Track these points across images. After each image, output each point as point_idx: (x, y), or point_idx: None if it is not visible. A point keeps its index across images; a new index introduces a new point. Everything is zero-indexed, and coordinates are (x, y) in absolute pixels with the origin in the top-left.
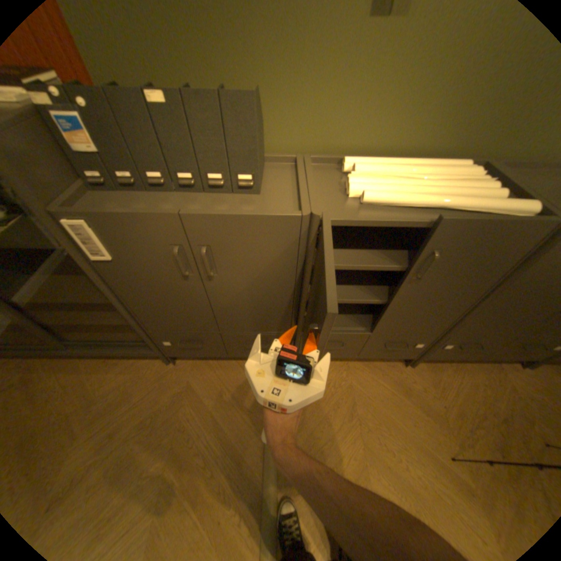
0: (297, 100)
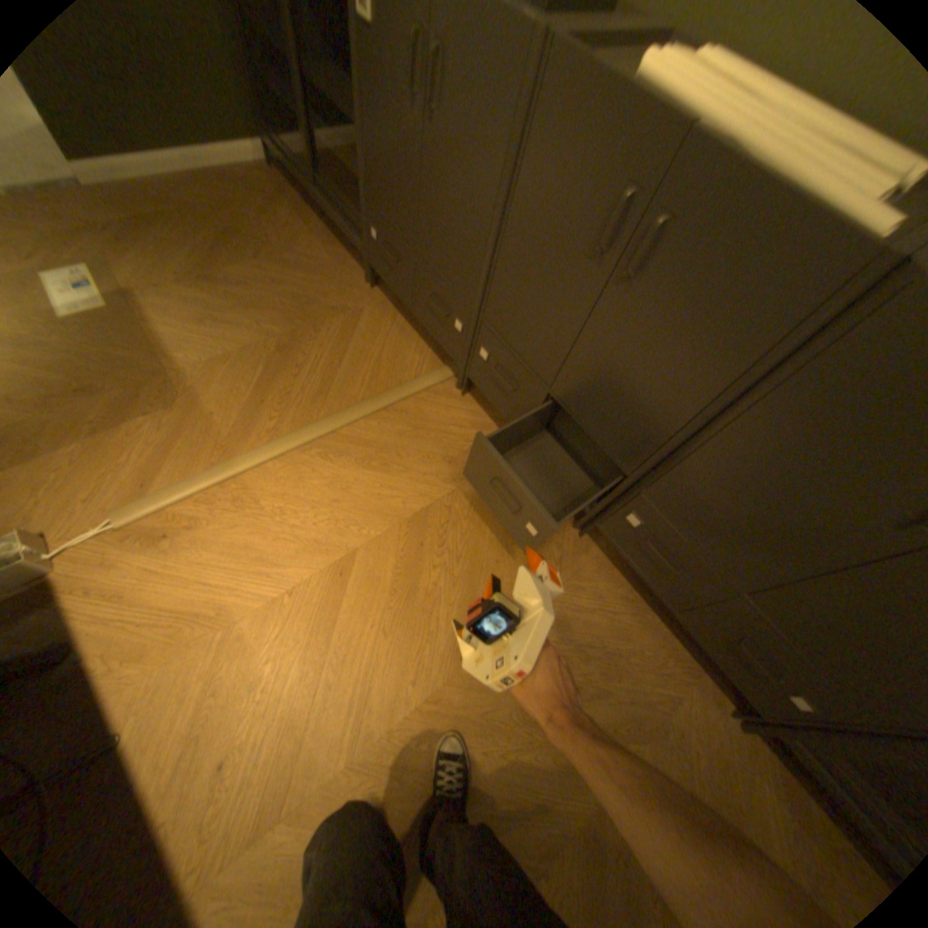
0: None
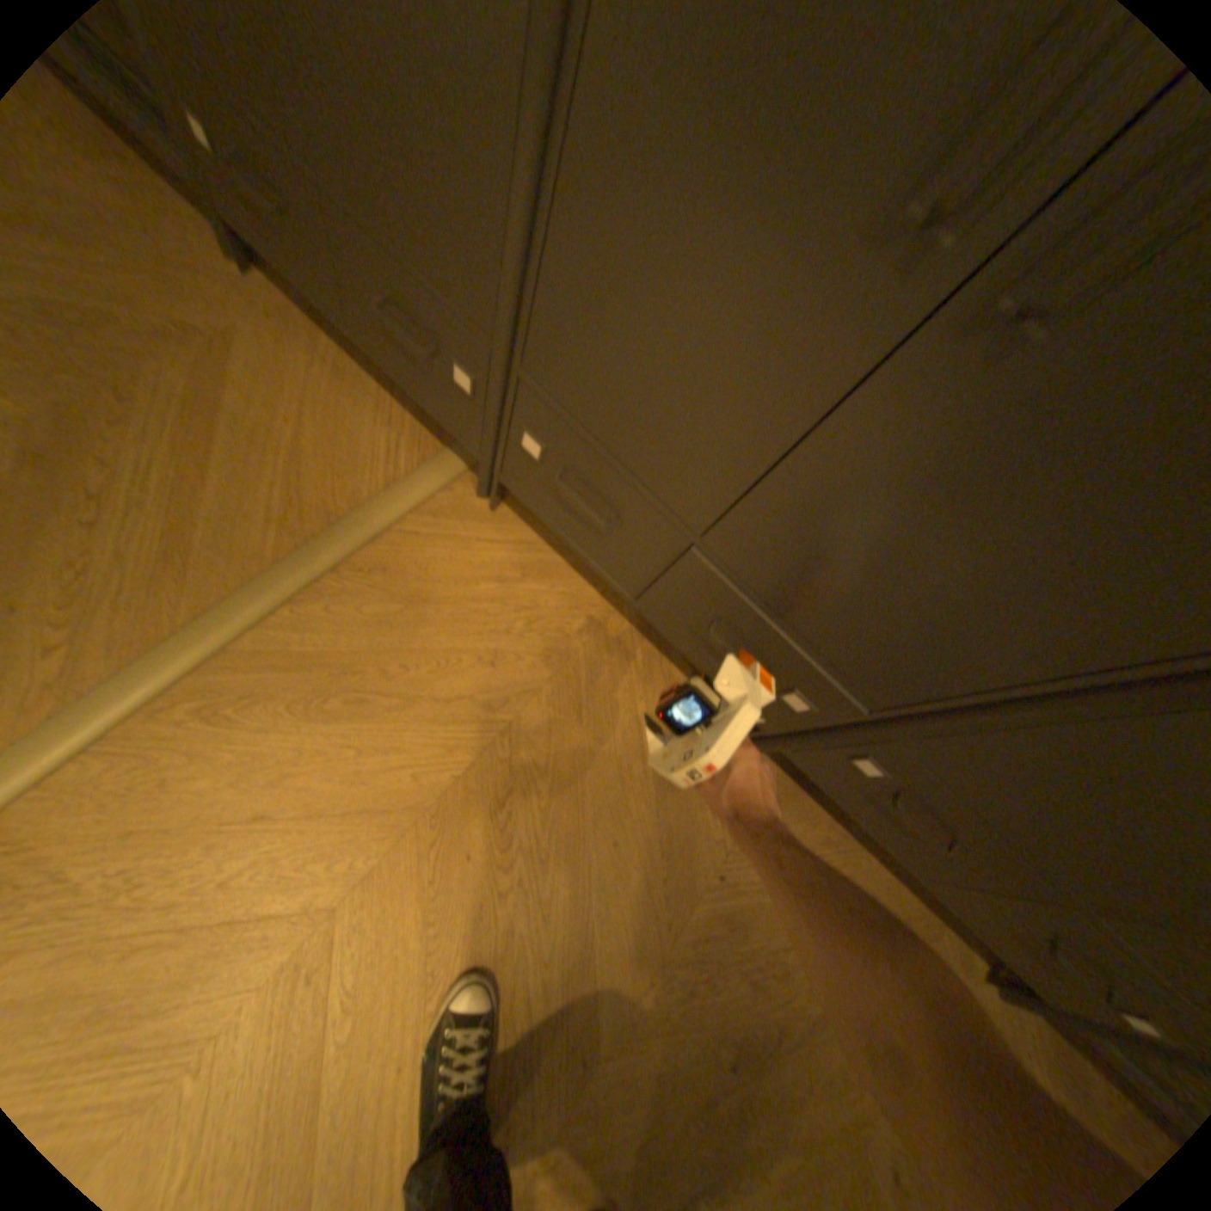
0: None
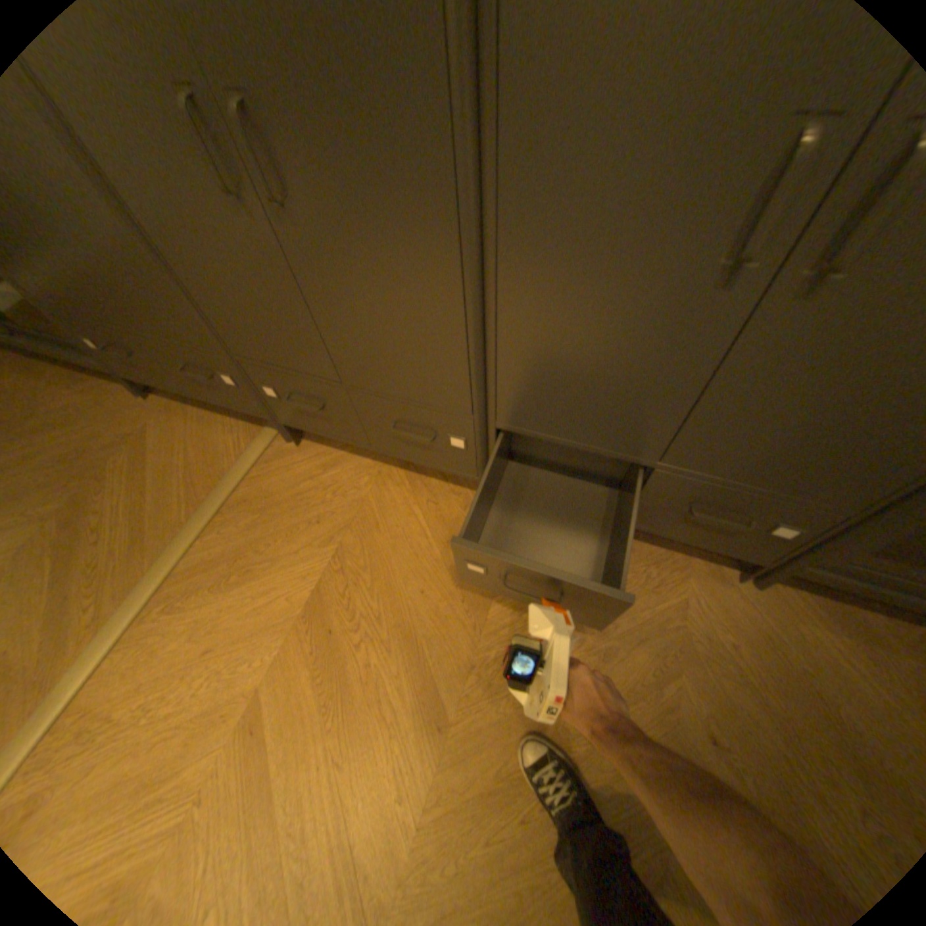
0: None
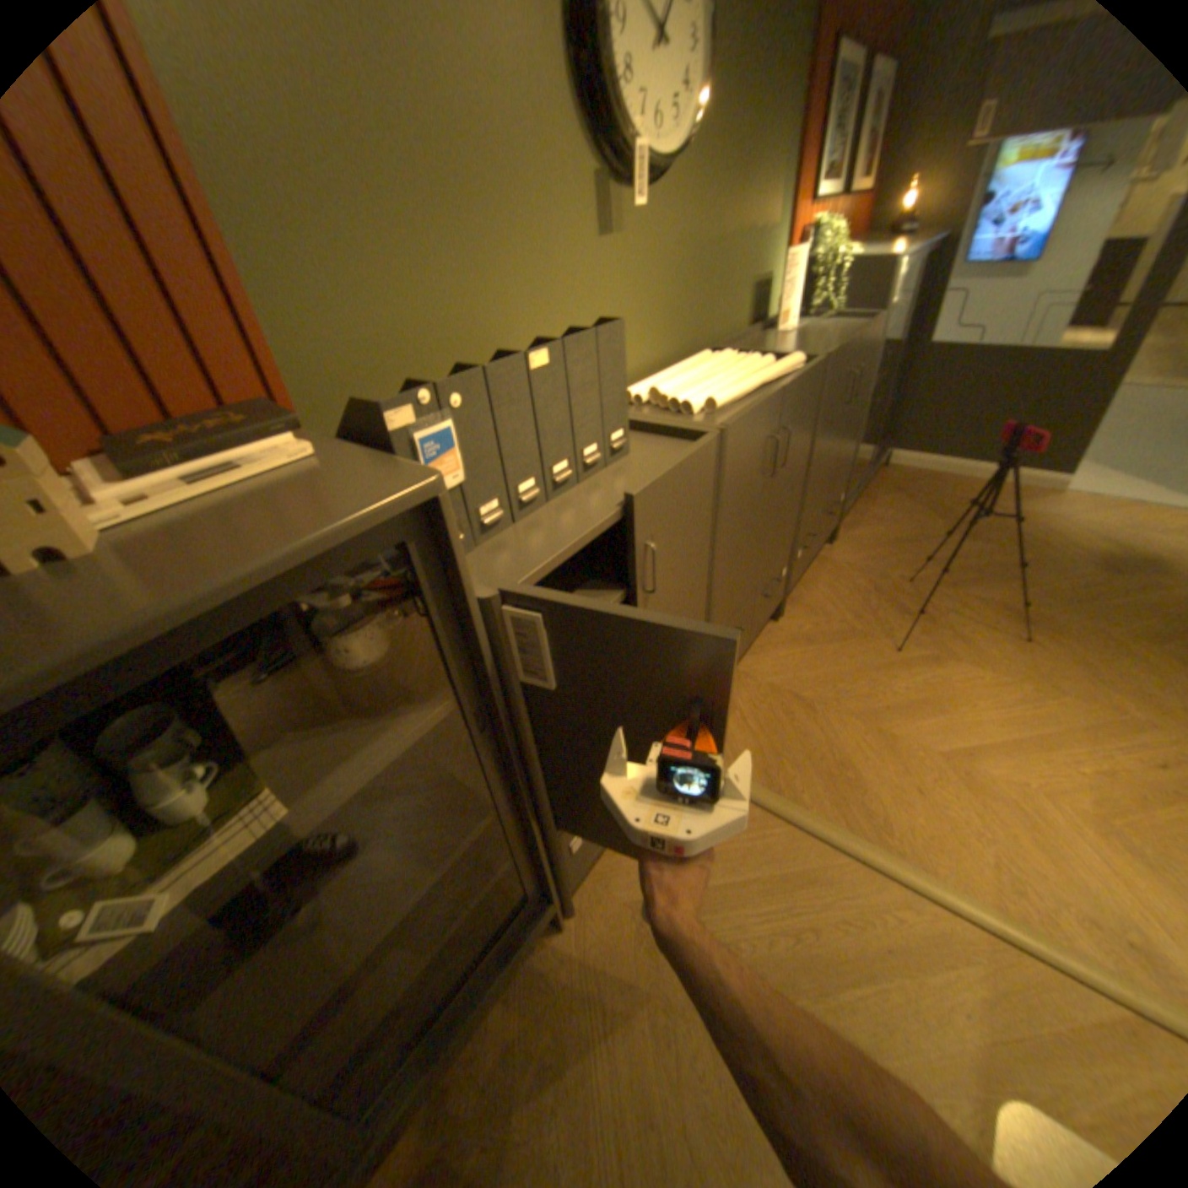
0: None
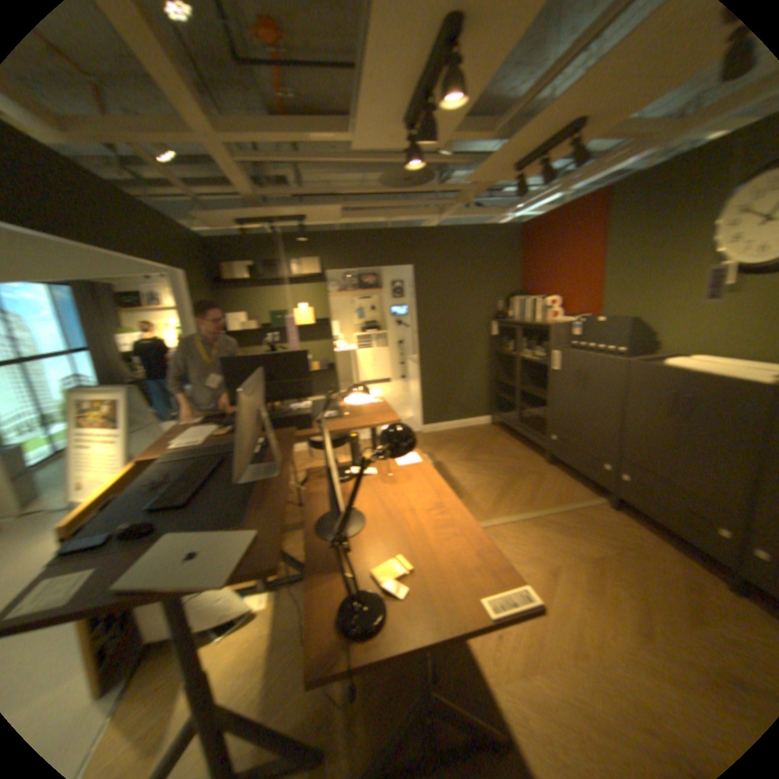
0: (682, 326)
